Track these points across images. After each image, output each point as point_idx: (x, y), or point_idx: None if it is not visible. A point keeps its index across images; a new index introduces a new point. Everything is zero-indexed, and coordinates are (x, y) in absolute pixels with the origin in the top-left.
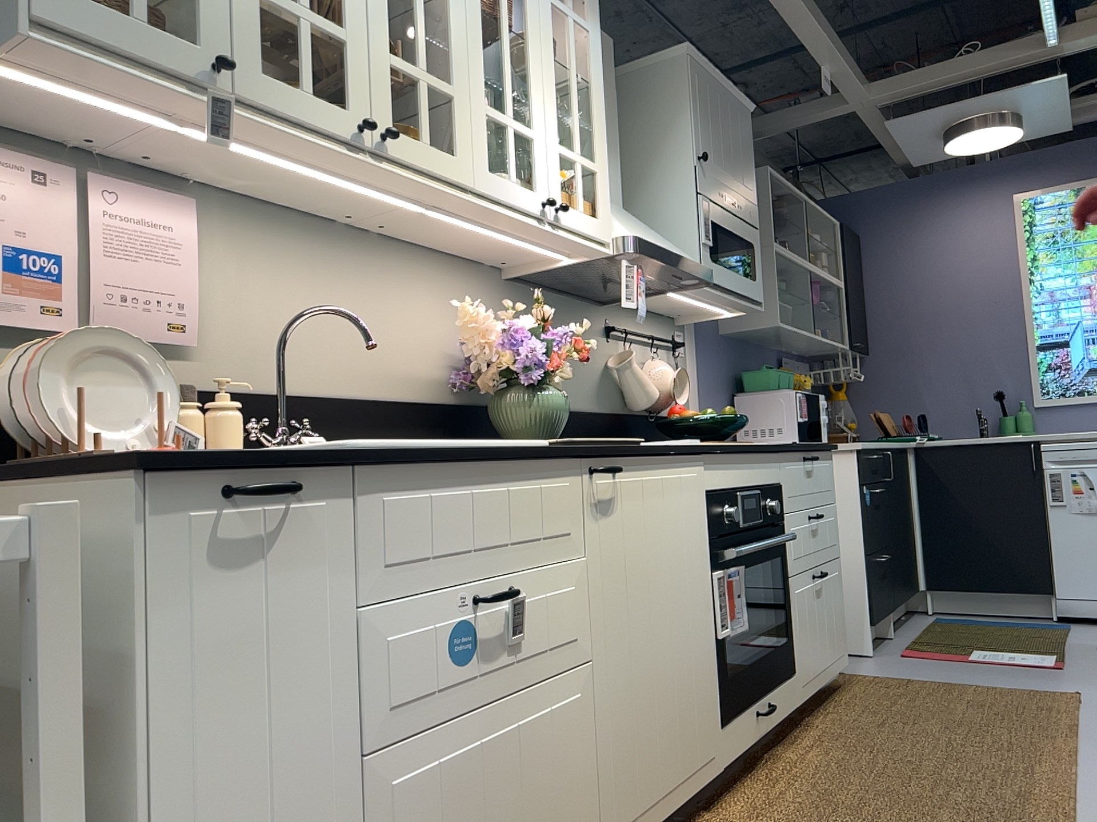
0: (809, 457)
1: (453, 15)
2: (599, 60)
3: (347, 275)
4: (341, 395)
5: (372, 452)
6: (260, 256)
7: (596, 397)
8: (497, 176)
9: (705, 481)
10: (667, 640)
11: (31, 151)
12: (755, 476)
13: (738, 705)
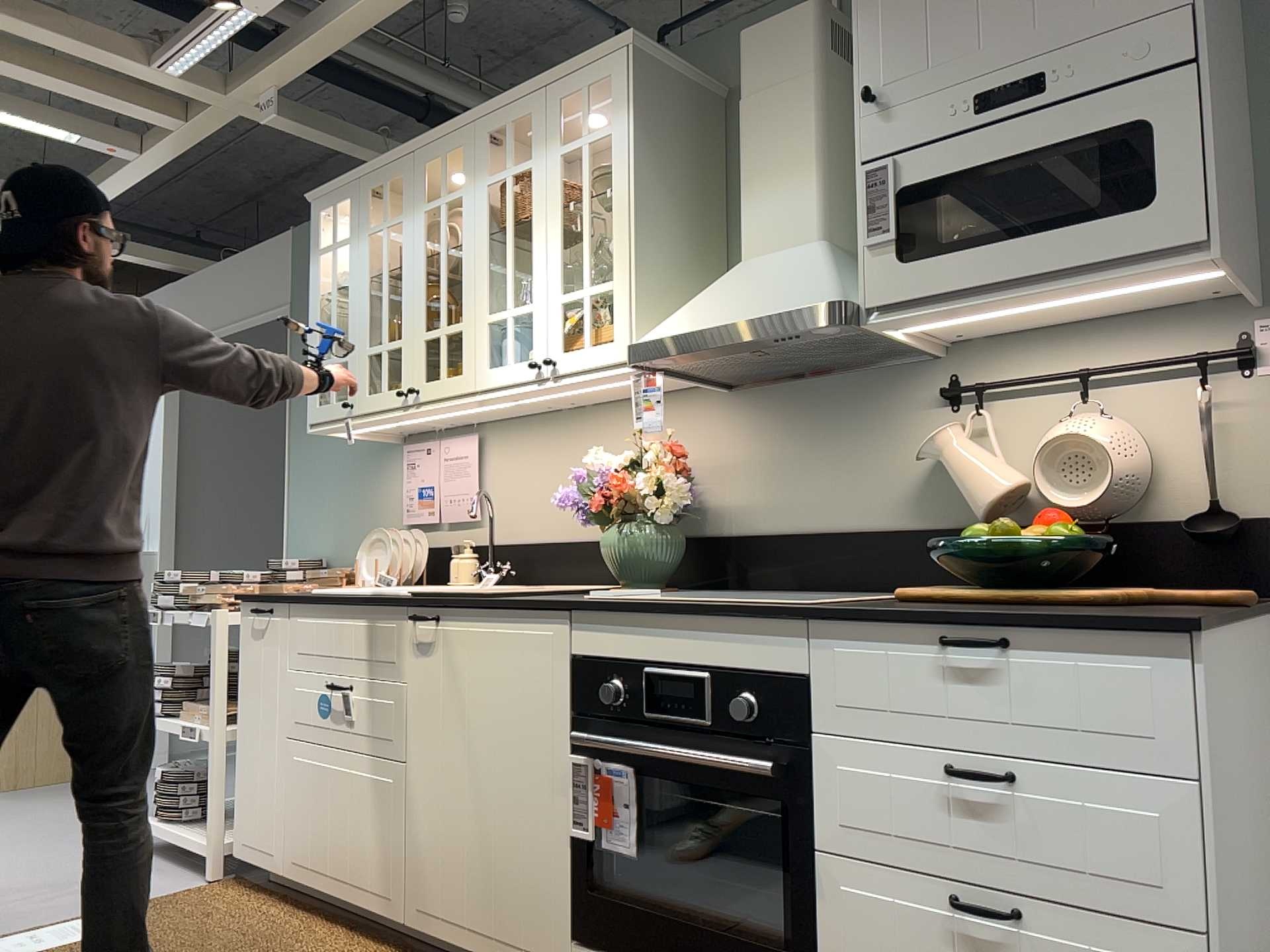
0: (964, 637)
1: (463, 266)
2: (621, 154)
3: (566, 446)
4: (558, 540)
5: (291, 597)
6: (514, 453)
7: (904, 507)
8: (493, 368)
9: (571, 644)
10: (484, 790)
11: (429, 437)
12: (699, 651)
13: (608, 941)
